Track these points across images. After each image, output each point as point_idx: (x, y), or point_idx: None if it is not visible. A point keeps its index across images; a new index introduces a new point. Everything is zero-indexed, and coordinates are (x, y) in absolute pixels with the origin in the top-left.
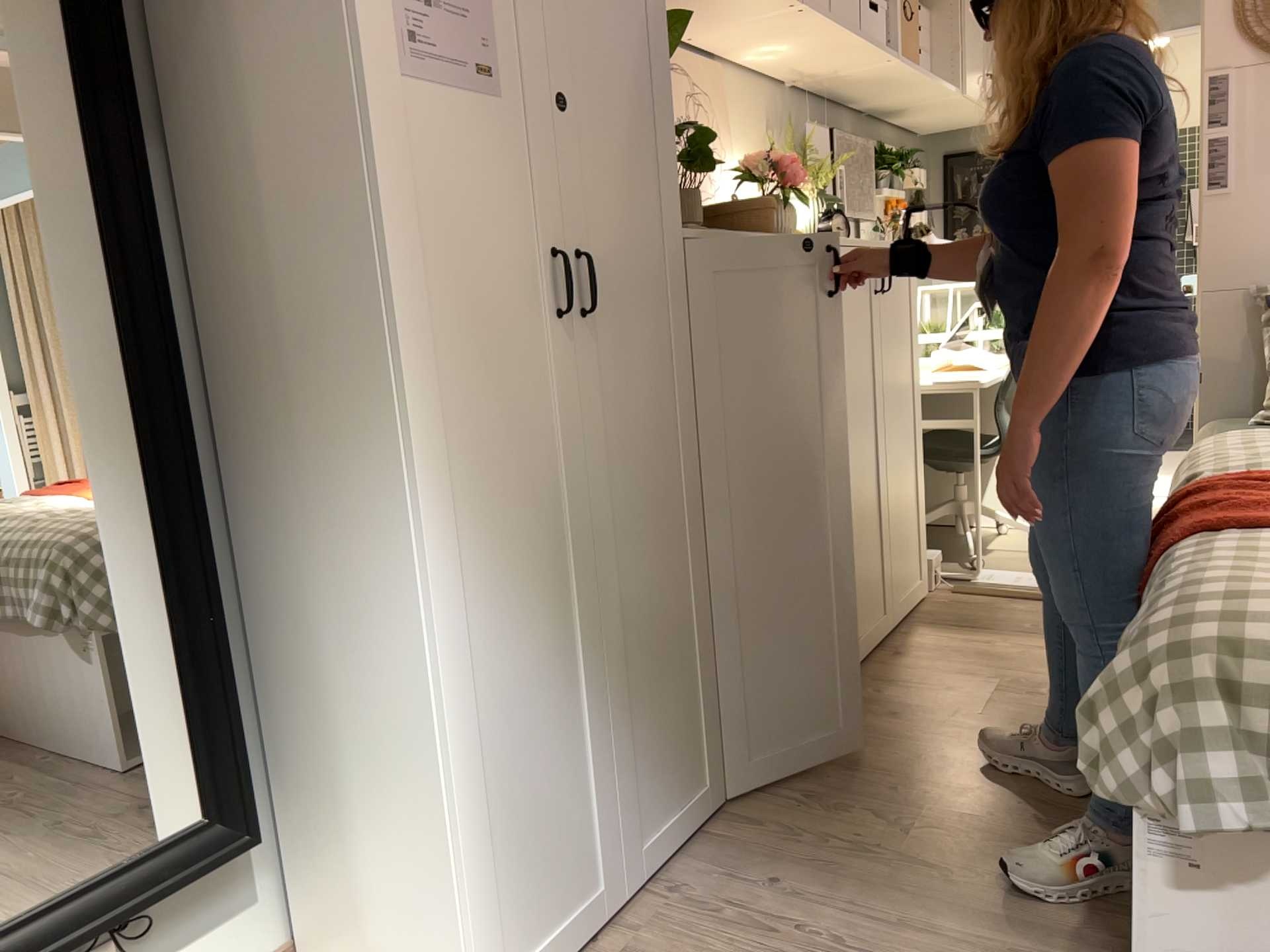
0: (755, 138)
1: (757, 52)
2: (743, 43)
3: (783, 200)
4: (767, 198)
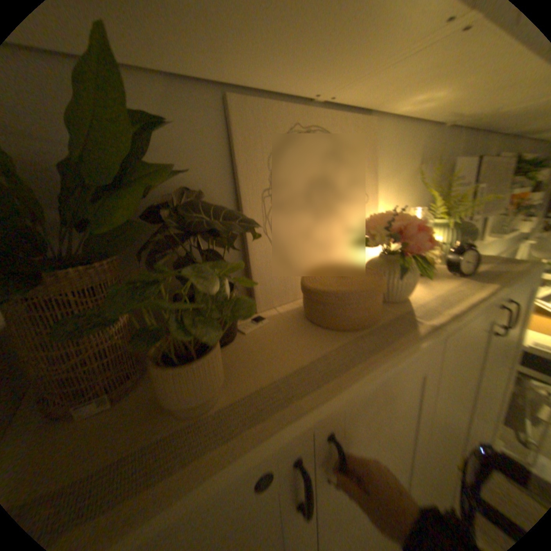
0: (407, 173)
1: (412, 99)
2: (395, 92)
3: (403, 264)
4: (370, 288)
